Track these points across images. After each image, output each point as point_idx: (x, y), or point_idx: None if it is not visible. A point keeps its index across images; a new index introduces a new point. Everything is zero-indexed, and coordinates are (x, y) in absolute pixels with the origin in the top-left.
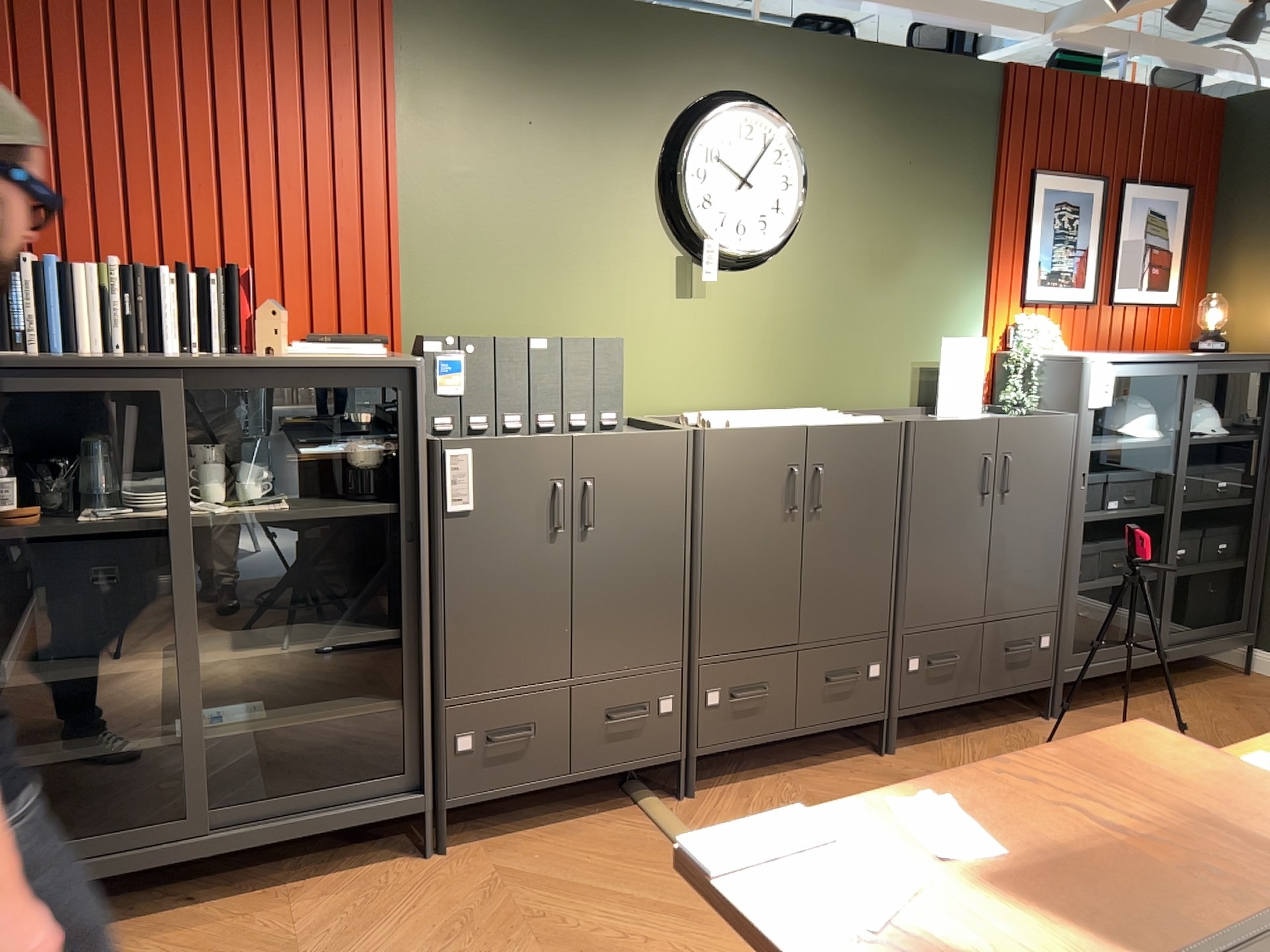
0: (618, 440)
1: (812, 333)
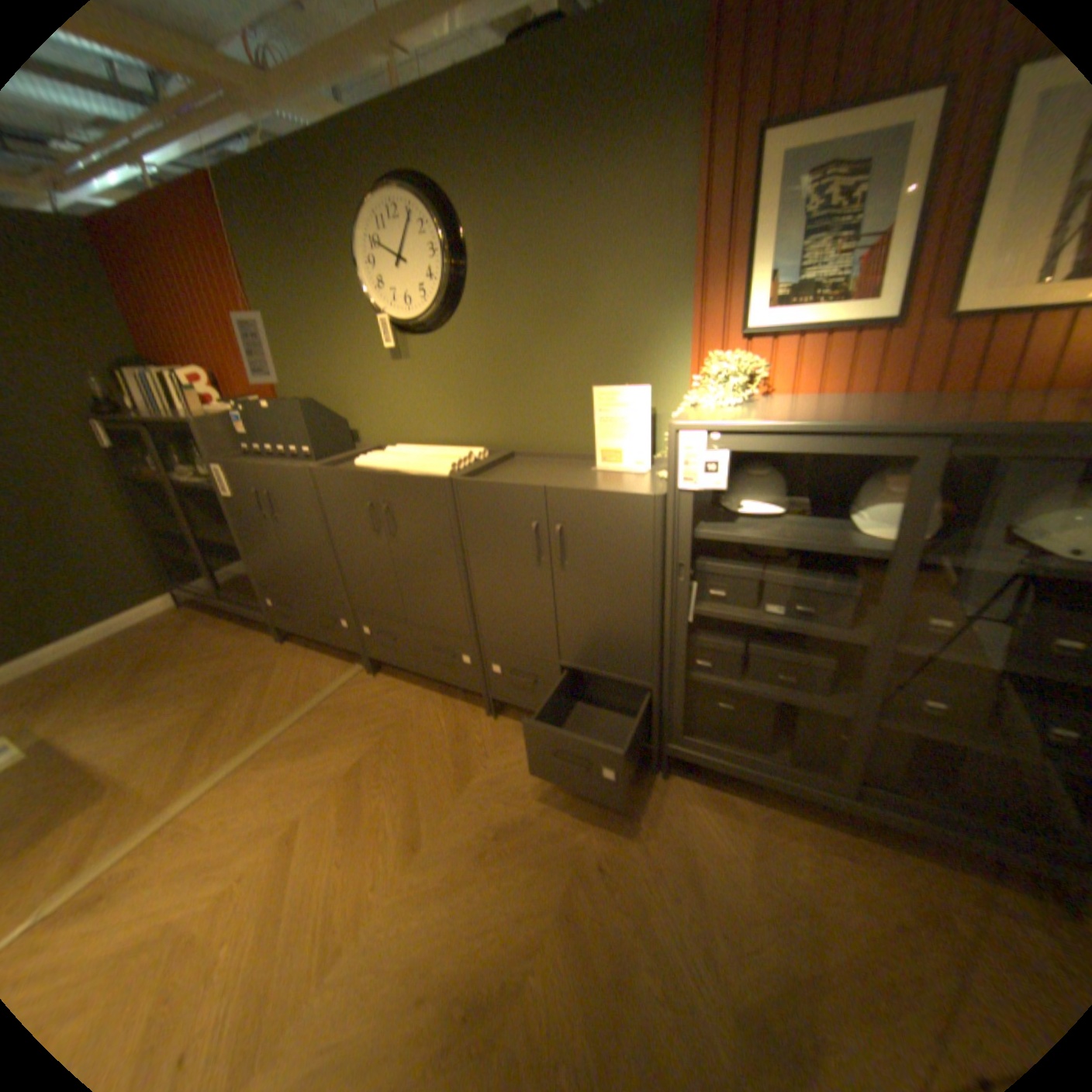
0: (274, 470)
1: (494, 384)
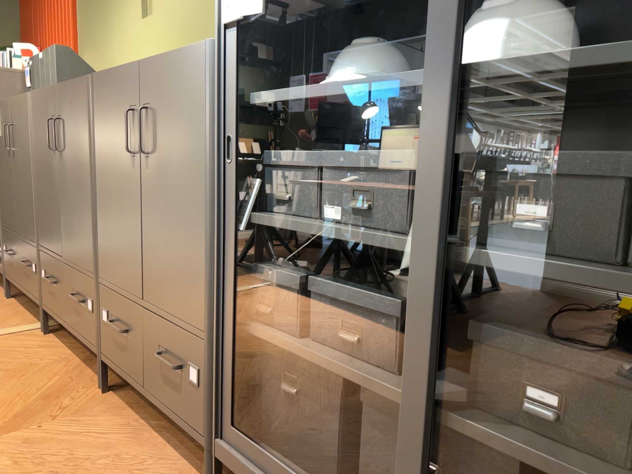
0: (16, 101)
1: (200, 24)
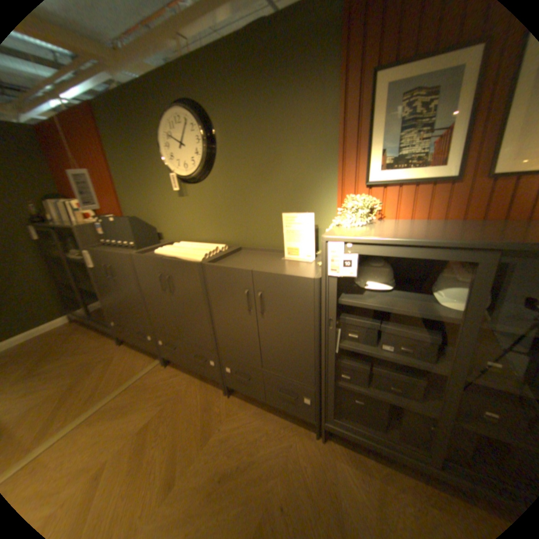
0: (111, 254)
1: (230, 210)
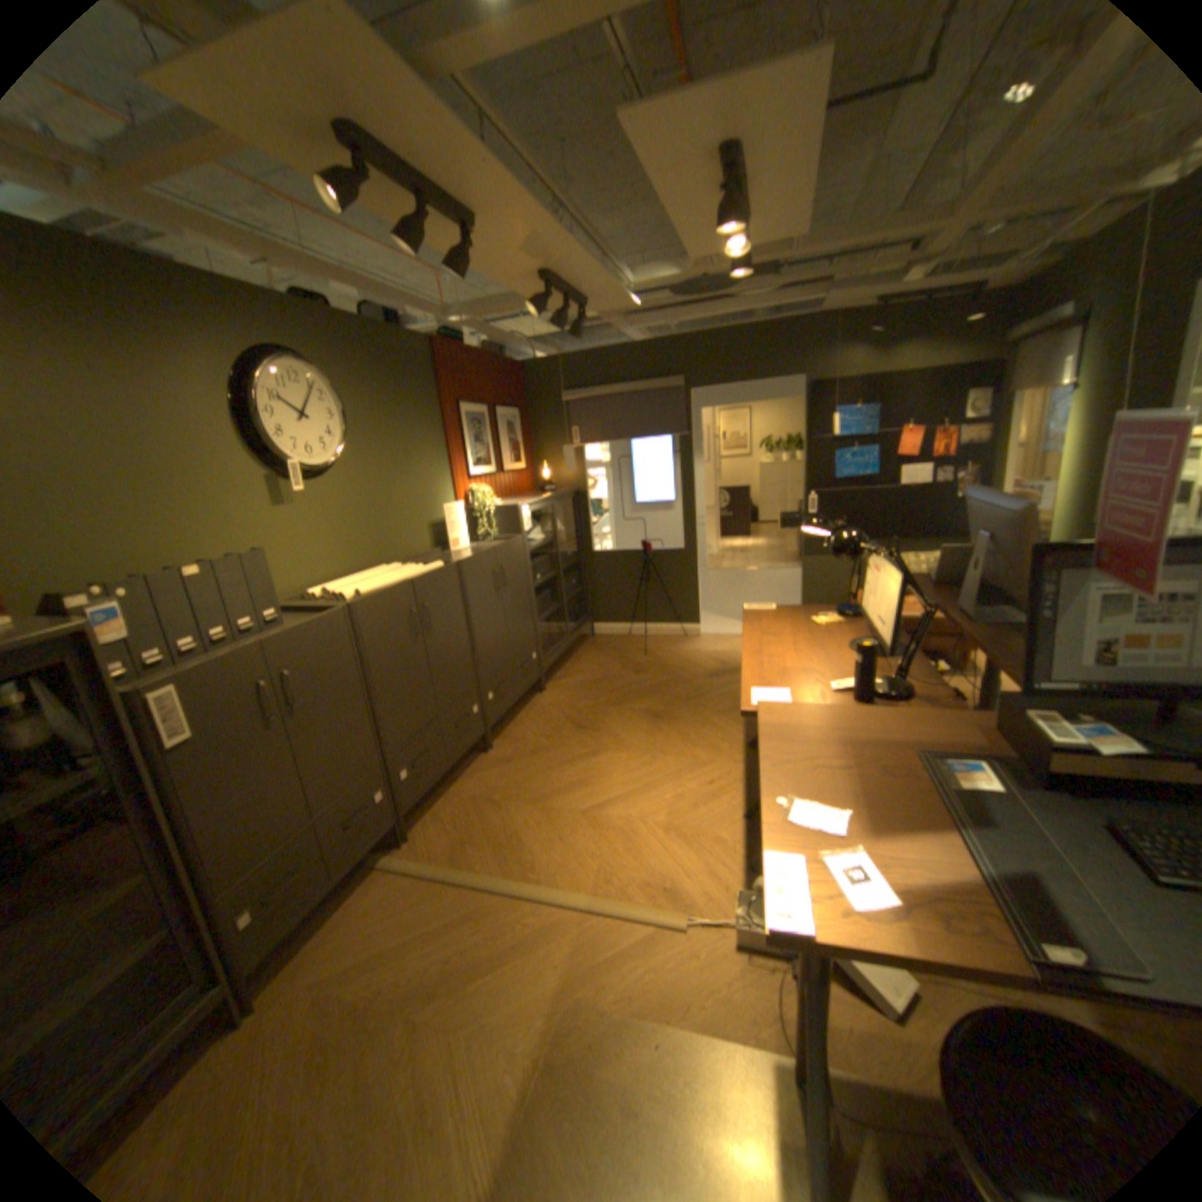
0: (300, 630)
1: (370, 516)
